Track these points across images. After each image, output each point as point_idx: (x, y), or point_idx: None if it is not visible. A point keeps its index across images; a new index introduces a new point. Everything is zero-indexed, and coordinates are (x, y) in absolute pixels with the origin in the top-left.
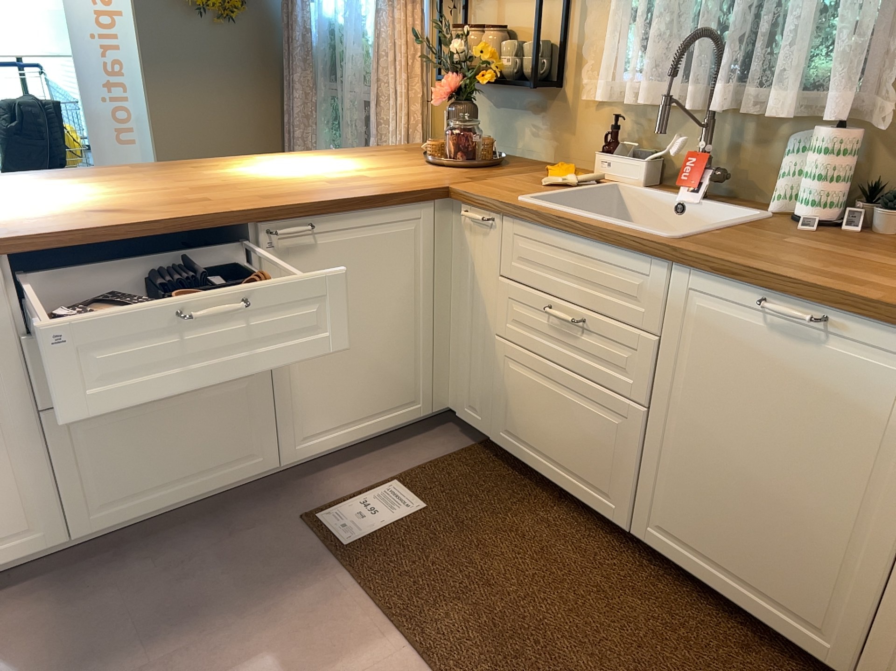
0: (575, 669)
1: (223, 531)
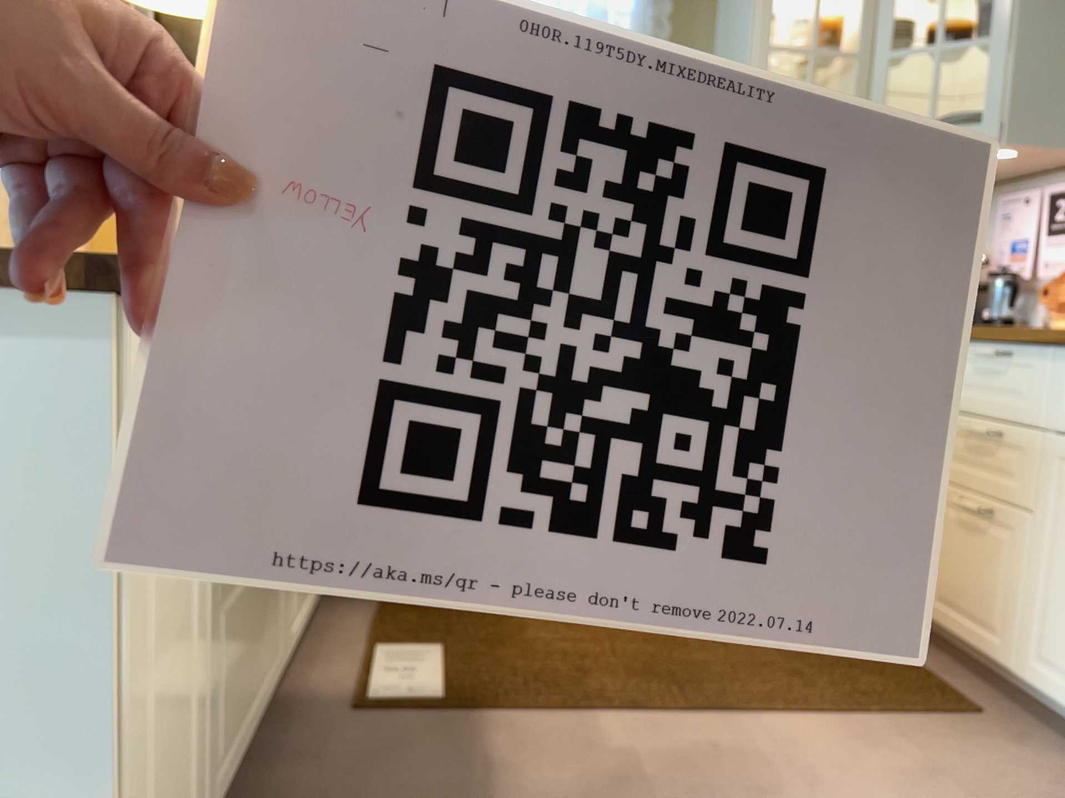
0: (703, 663)
1: (293, 769)
